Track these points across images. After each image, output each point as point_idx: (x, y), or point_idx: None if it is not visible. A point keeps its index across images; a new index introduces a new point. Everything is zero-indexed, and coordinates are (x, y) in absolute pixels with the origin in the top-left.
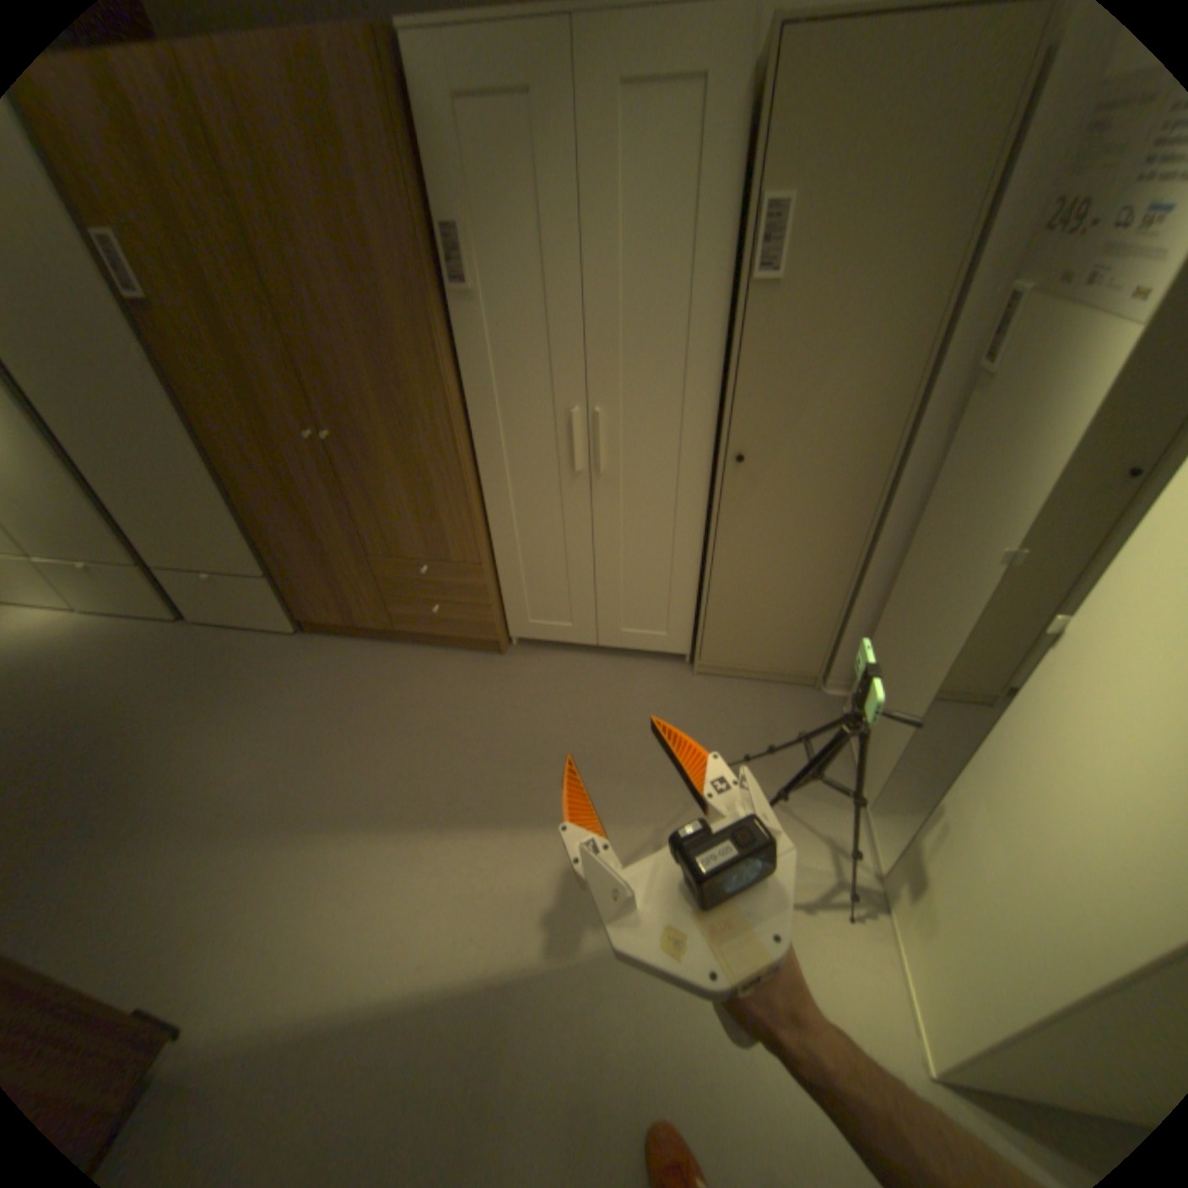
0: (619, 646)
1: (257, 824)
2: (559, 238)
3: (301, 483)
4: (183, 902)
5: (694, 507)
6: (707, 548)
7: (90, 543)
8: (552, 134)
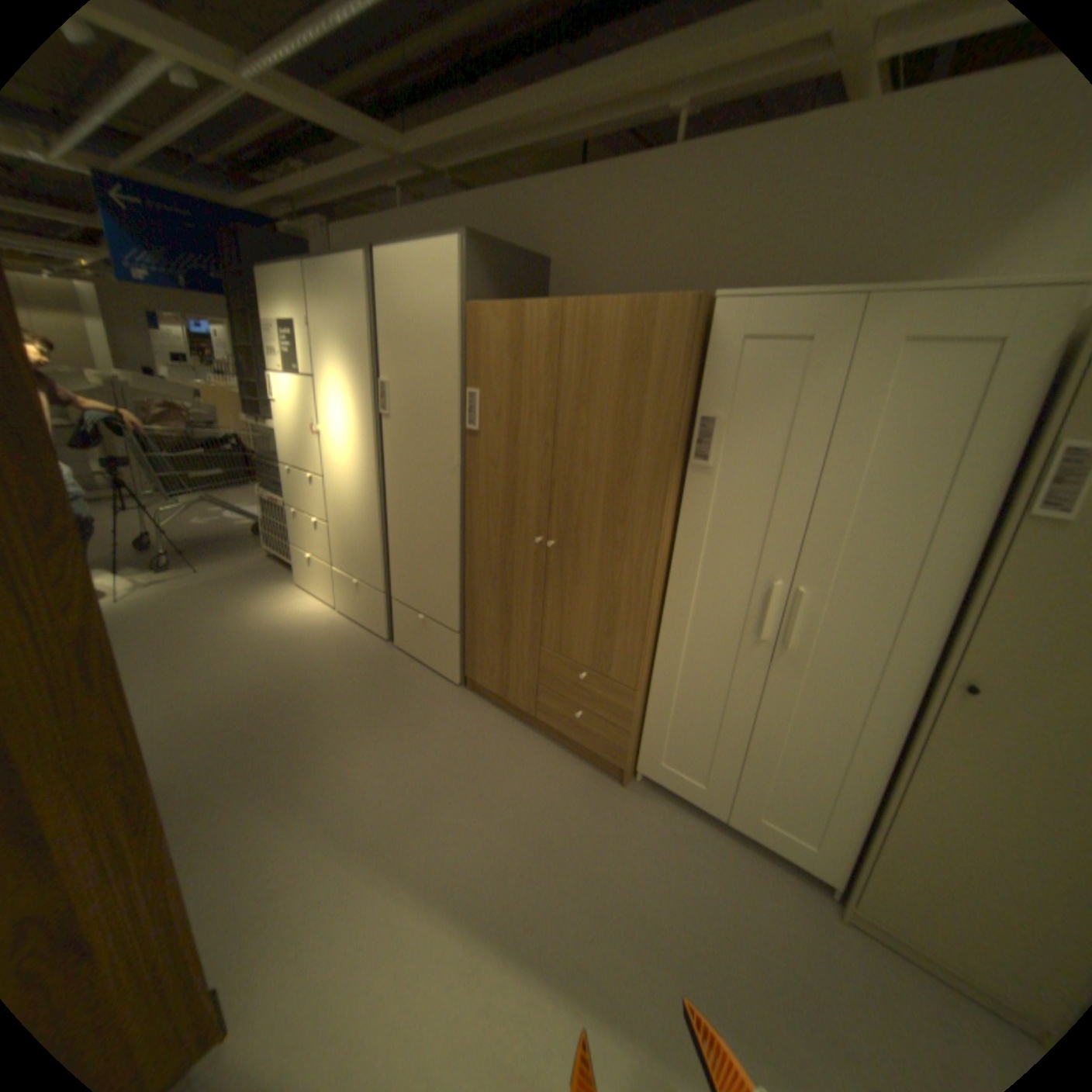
0: (753, 837)
1: (365, 850)
2: (807, 442)
3: (517, 573)
4: (287, 894)
5: (894, 721)
6: (901, 774)
7: (367, 569)
8: (825, 368)
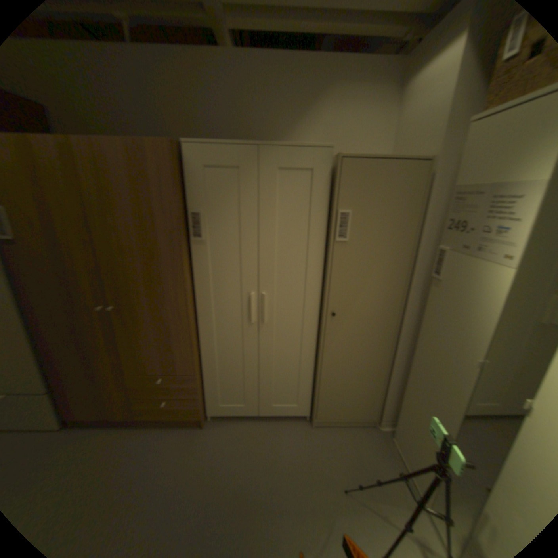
0: (269, 415)
1: None
2: (246, 221)
3: (83, 335)
4: None
5: (309, 337)
6: (316, 357)
7: None
8: (246, 182)
